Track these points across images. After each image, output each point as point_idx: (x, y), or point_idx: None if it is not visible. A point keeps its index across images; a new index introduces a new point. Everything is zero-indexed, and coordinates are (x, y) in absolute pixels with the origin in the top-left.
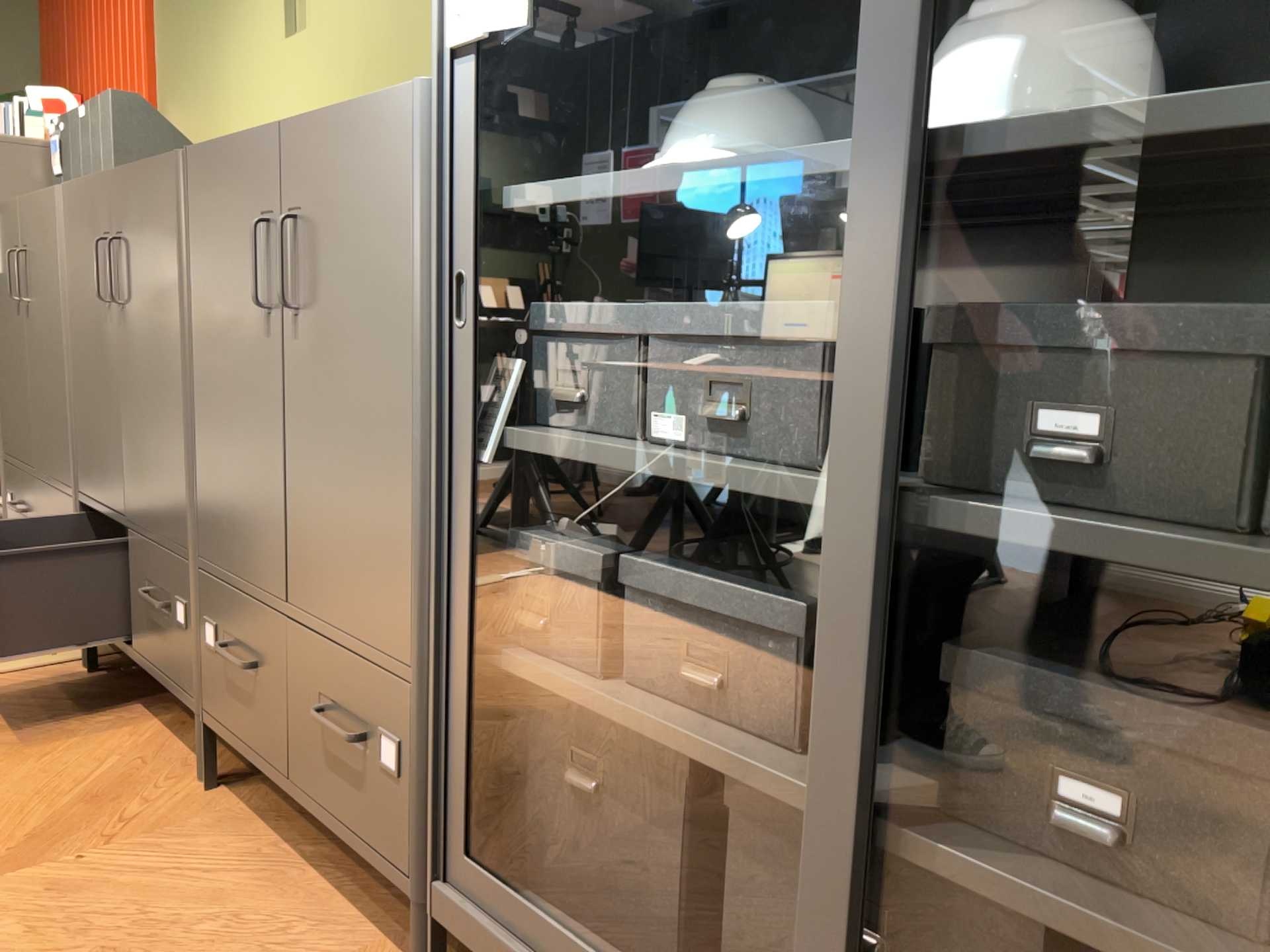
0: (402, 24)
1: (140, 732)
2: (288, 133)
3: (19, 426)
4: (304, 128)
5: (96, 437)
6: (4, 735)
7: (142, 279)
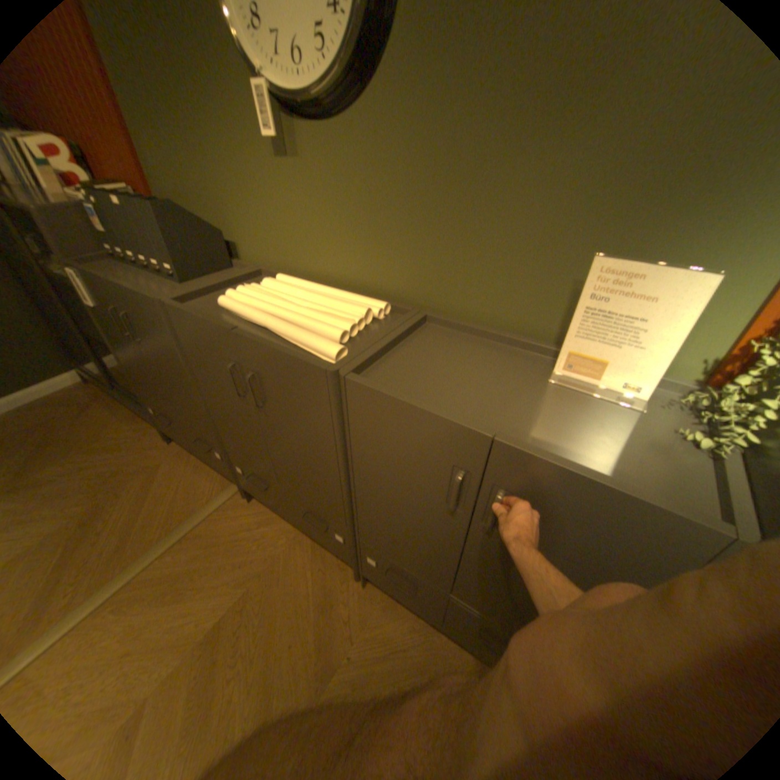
0: (415, 190)
1: (305, 546)
2: (509, 452)
3: (151, 386)
4: (537, 464)
5: (241, 438)
6: (249, 566)
7: (285, 406)
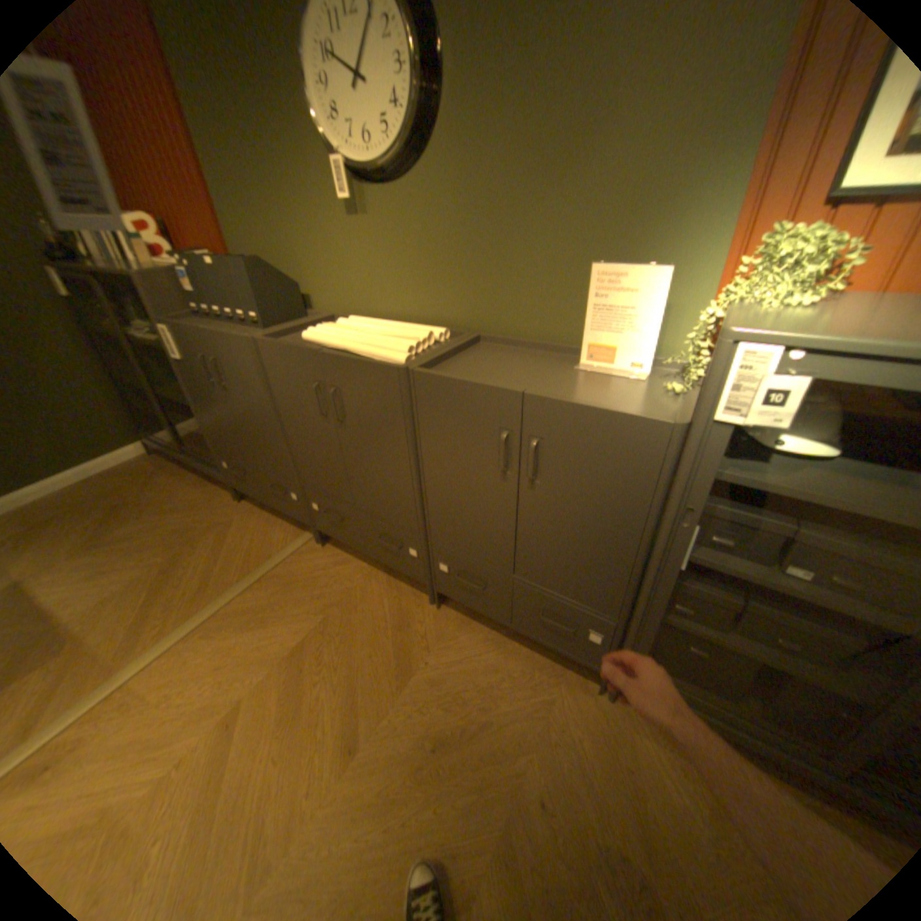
0: (462, 235)
1: (379, 580)
2: (532, 402)
3: (226, 436)
4: (550, 406)
5: (318, 467)
6: (325, 597)
7: (362, 415)
